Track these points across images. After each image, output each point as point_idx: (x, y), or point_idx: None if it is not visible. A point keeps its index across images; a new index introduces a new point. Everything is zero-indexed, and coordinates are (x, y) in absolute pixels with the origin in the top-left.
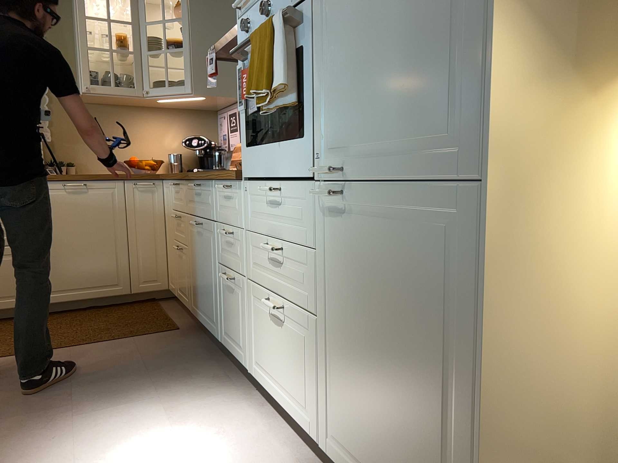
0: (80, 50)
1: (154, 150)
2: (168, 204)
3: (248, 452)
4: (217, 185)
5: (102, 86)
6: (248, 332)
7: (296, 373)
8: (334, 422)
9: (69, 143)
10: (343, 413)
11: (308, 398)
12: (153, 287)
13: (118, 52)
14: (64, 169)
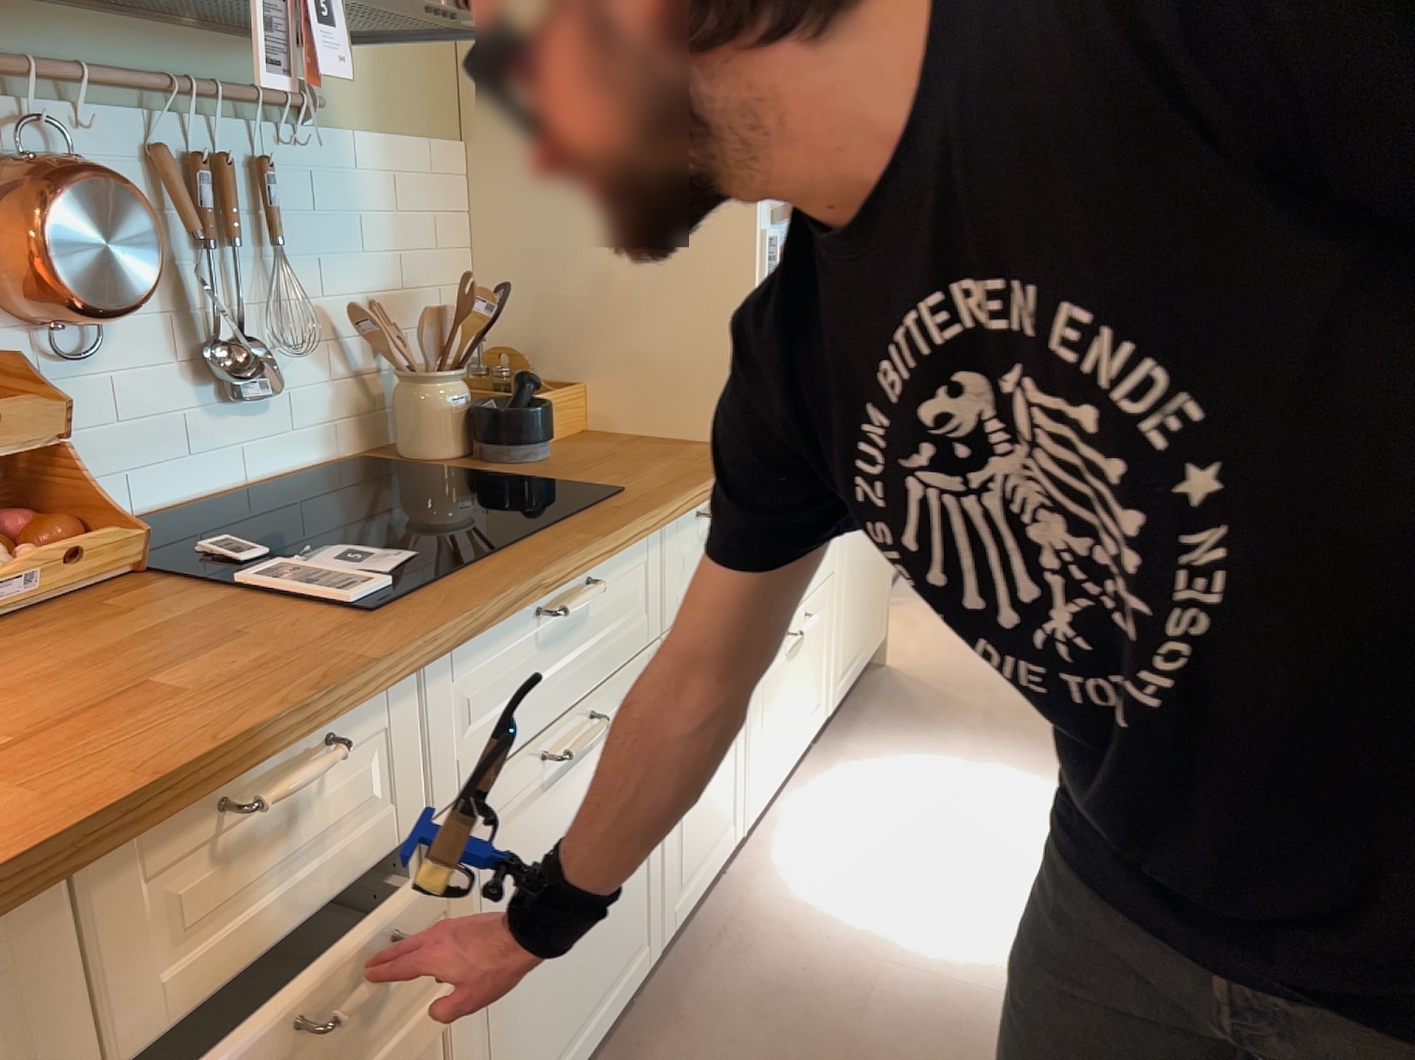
0: None
1: None
2: None
3: (854, 809)
4: (676, 526)
5: None
6: (743, 761)
7: (811, 678)
8: (840, 661)
9: None
10: (846, 636)
11: (821, 684)
12: None
13: None
14: None
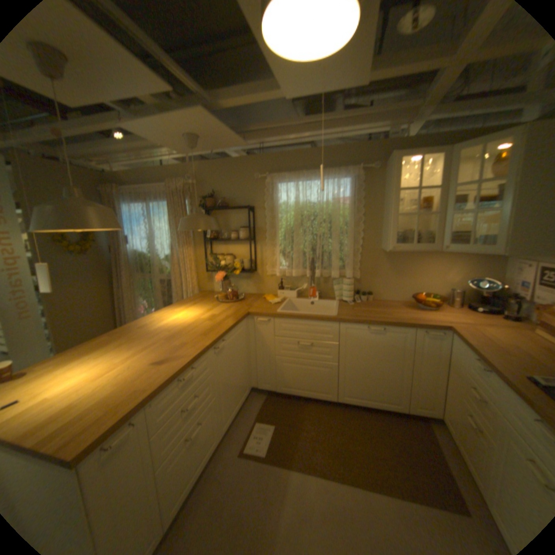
0: (391, 217)
1: (436, 284)
2: (460, 361)
3: None
4: None
5: (405, 244)
6: None
7: None
8: None
9: (370, 278)
10: None
11: None
12: (429, 415)
13: (424, 214)
14: (365, 298)
